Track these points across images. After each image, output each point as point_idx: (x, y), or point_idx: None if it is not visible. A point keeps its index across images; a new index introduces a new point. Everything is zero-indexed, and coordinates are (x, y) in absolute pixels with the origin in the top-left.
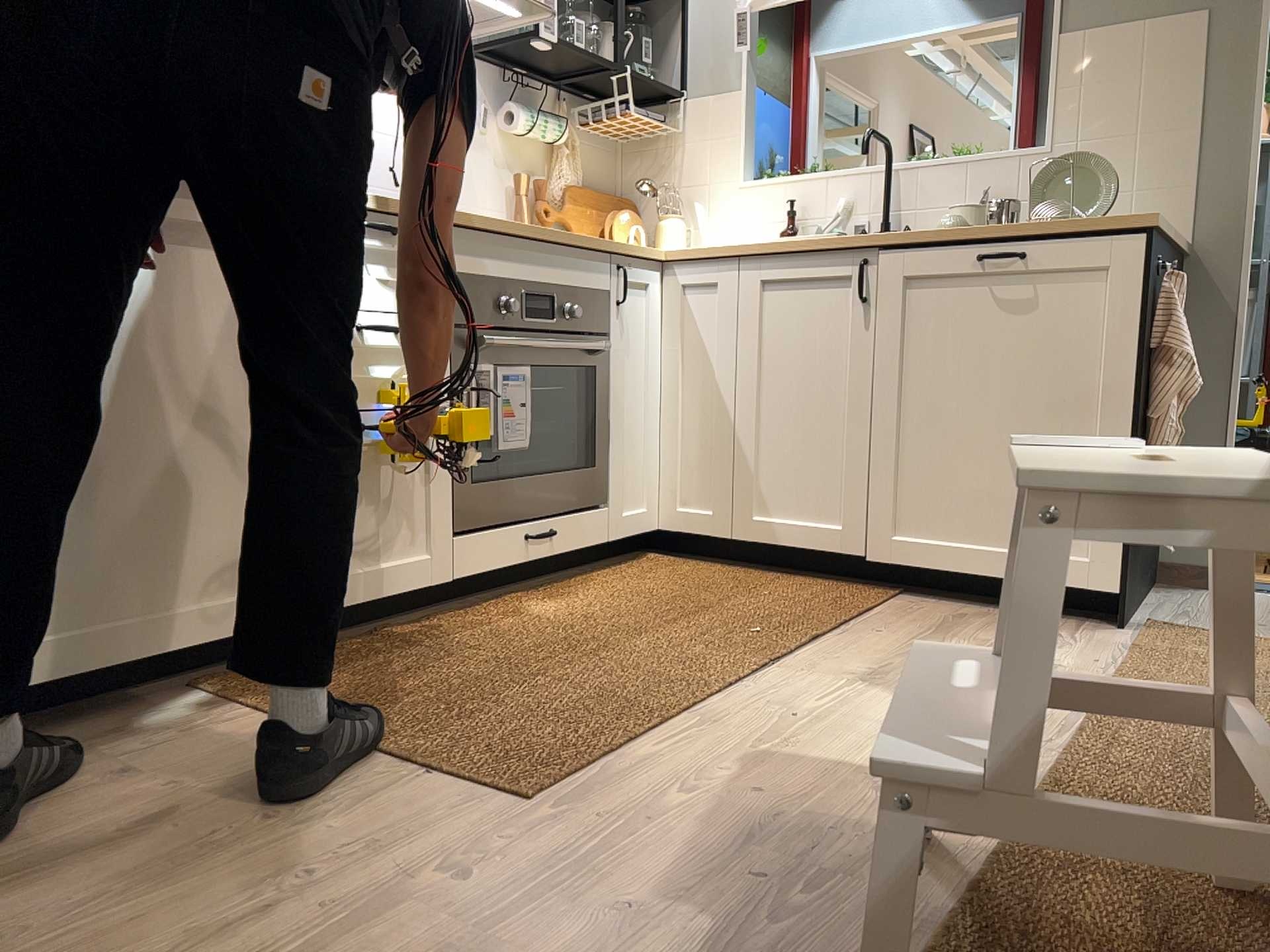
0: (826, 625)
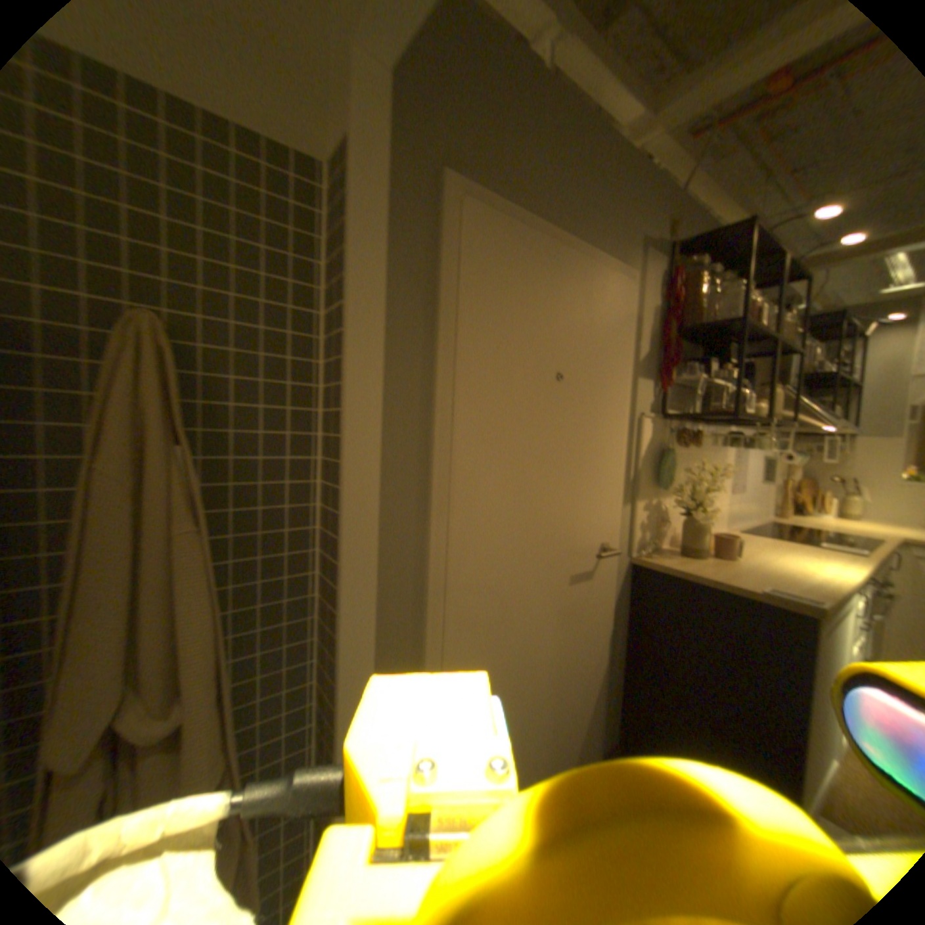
0: None
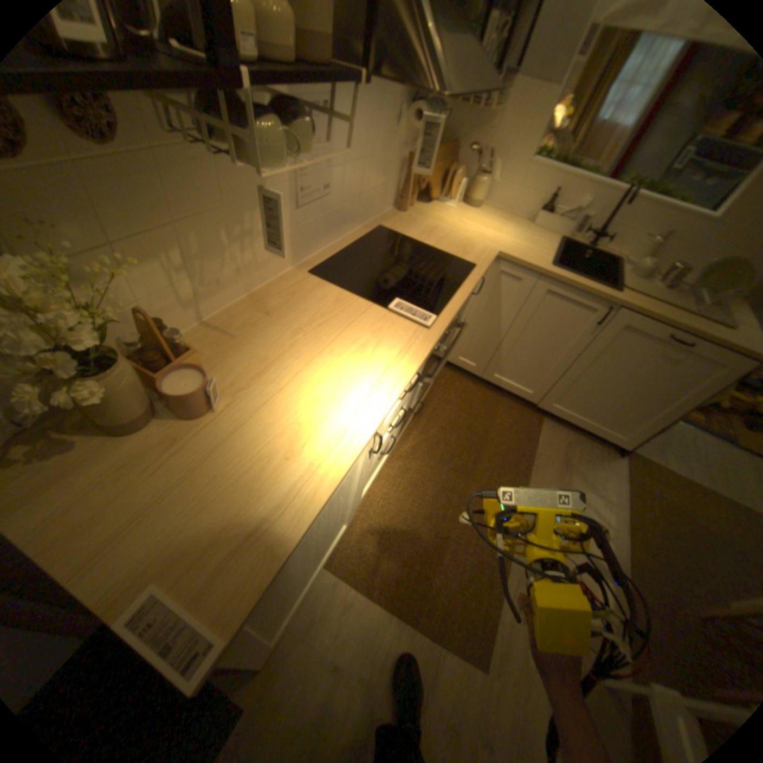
0: (531, 466)
